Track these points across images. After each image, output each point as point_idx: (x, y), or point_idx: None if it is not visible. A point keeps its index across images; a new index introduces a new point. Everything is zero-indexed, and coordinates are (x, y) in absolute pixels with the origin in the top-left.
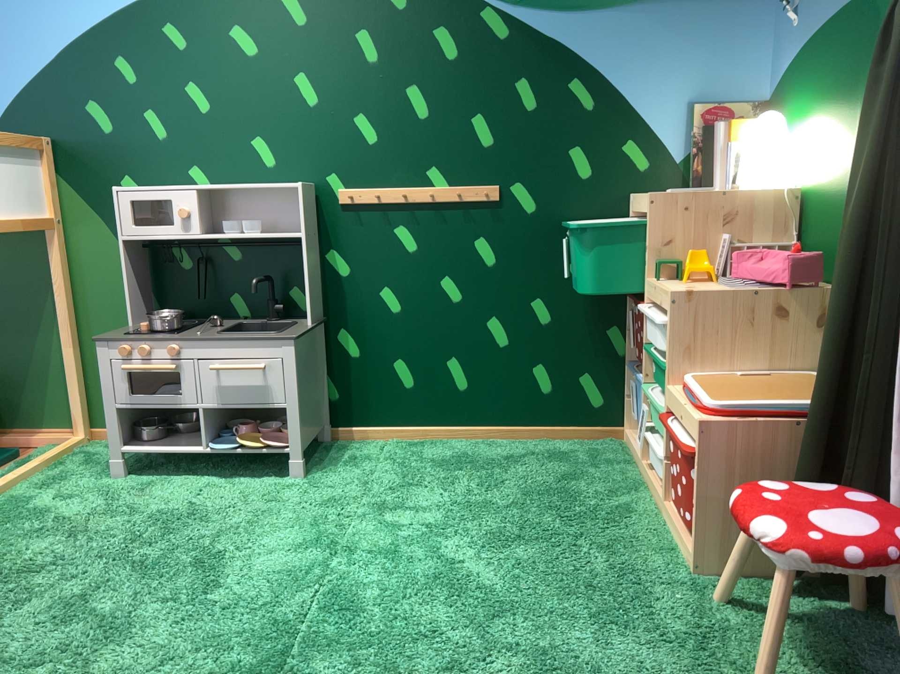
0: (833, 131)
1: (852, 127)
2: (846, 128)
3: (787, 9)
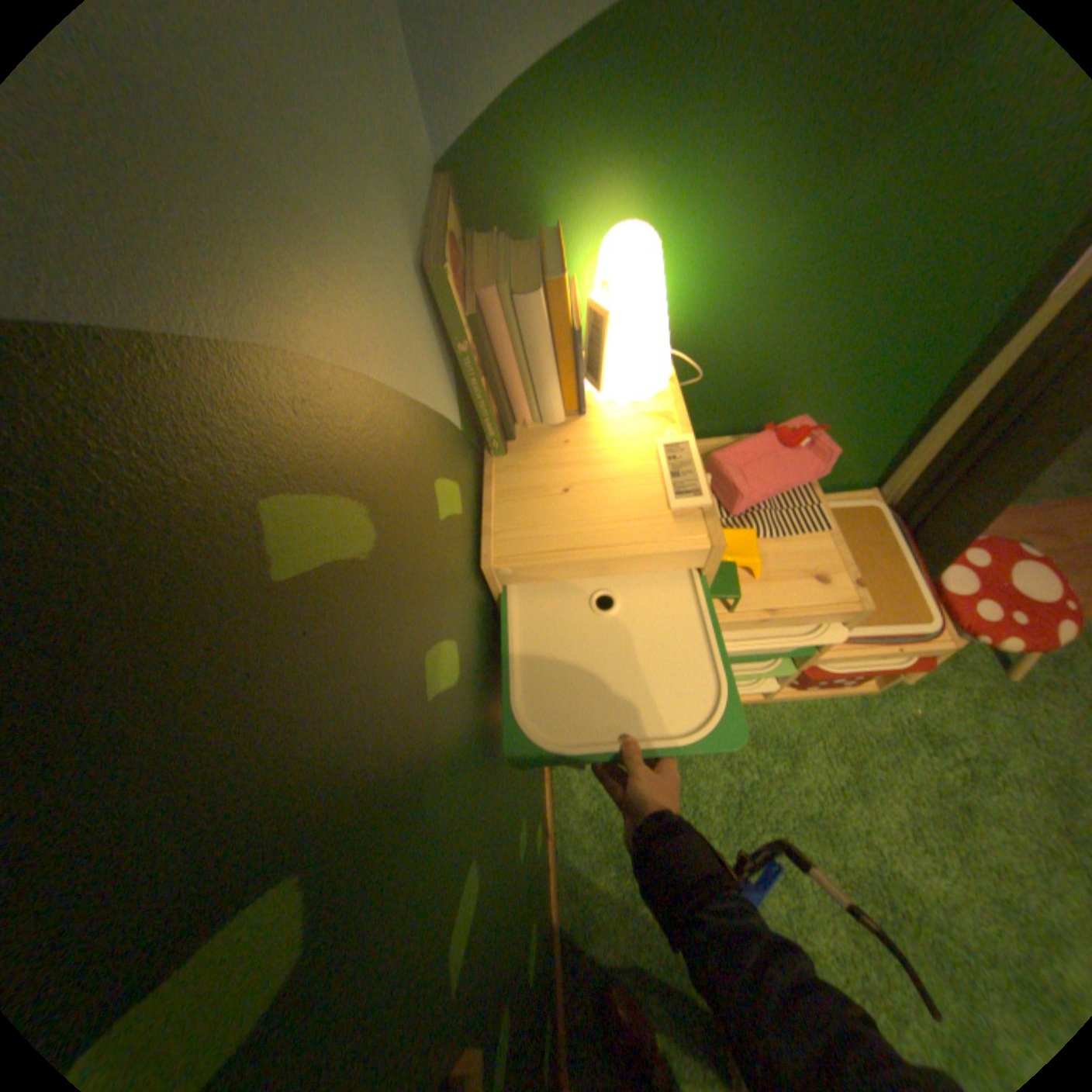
0: (767, 233)
1: (838, 224)
2: (815, 227)
3: None
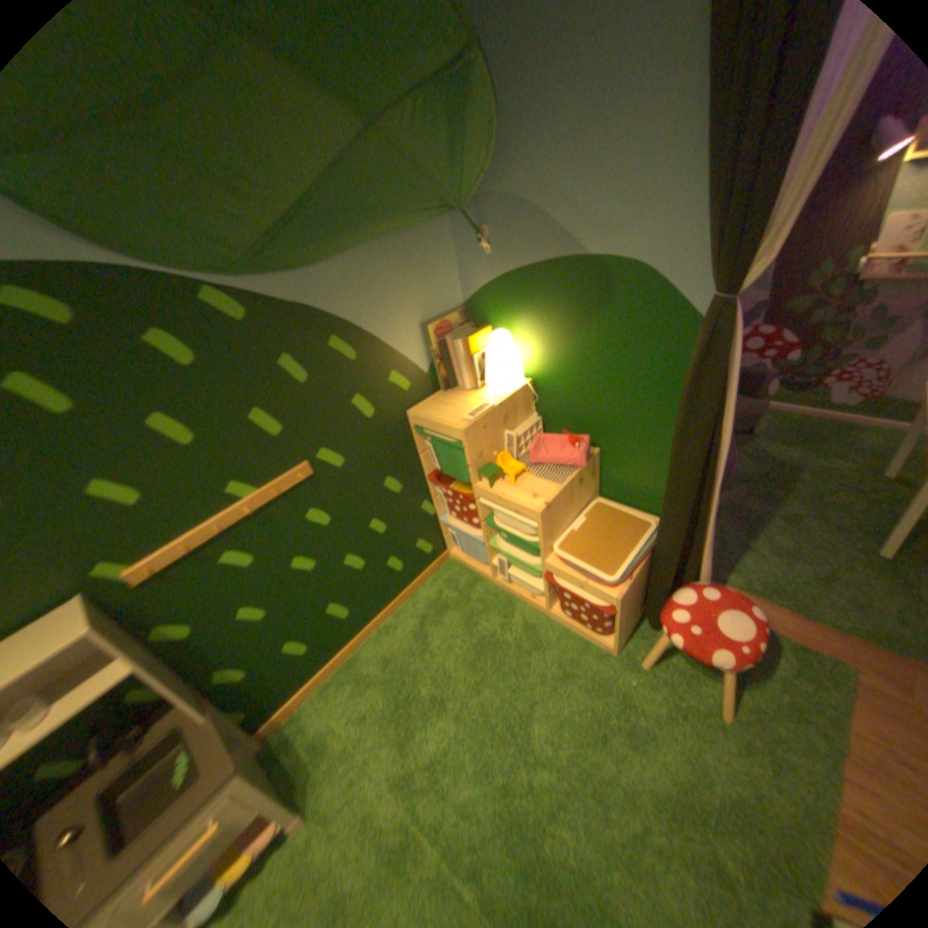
0: (562, 347)
1: (588, 350)
2: (579, 349)
3: (475, 235)
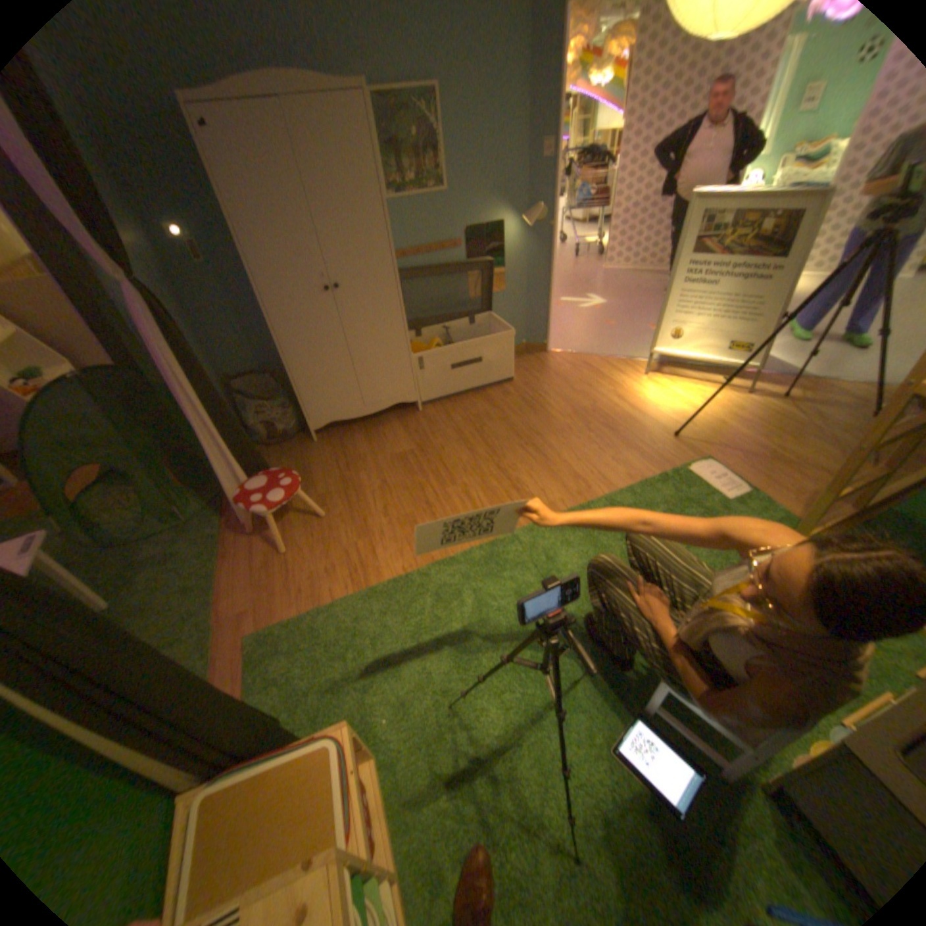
0: None
1: None
2: None
3: None
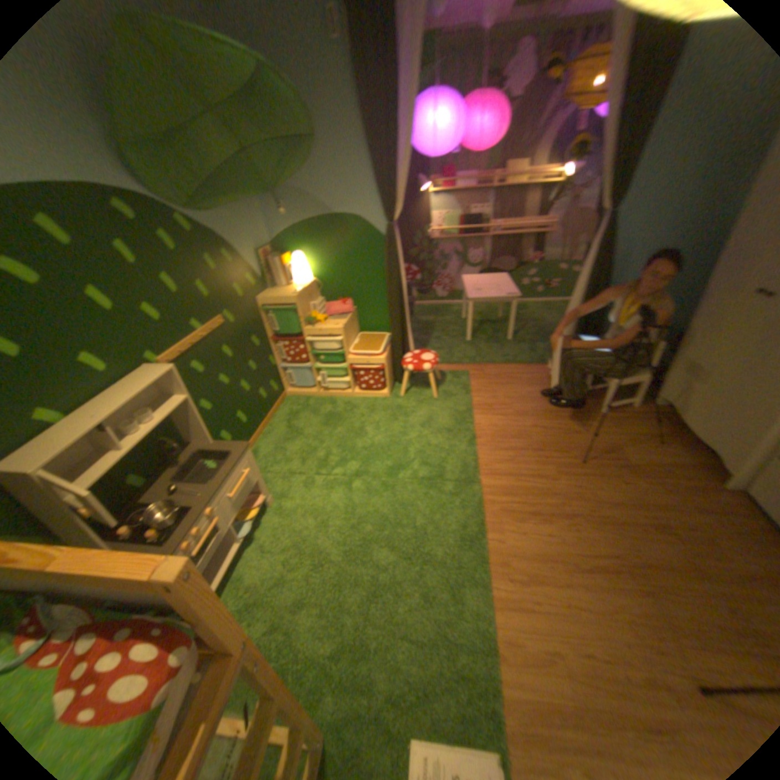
0: (329, 258)
1: (342, 258)
2: (338, 258)
3: (275, 206)
